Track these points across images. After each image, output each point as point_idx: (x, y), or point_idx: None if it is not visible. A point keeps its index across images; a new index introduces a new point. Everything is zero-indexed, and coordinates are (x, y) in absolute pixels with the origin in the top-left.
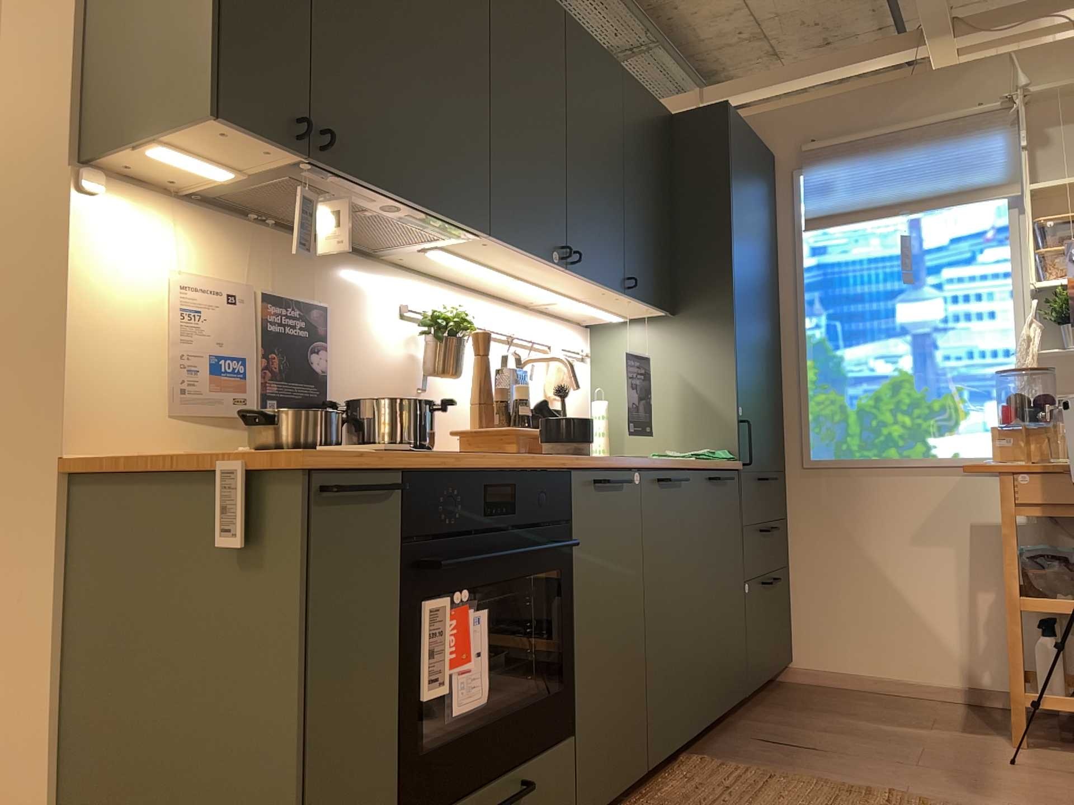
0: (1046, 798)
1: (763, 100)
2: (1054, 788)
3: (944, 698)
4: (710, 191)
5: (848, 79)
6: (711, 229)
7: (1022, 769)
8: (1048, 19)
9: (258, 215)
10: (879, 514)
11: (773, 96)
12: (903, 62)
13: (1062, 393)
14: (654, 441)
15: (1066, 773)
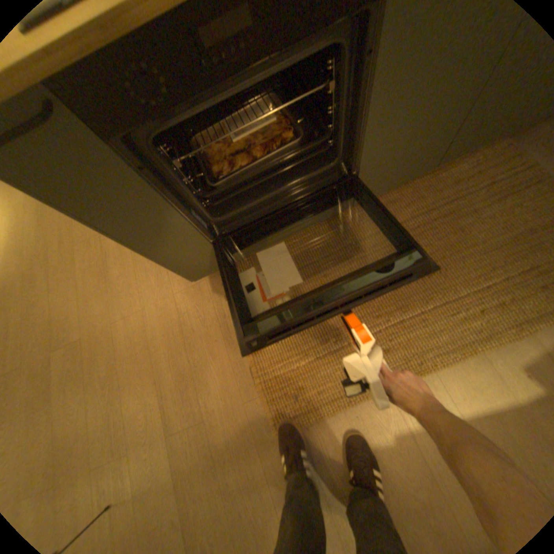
0: None
1: None
2: None
3: None
4: None
5: None
6: None
7: None
8: None
9: None
10: None
11: None
12: None
13: None
14: None
15: None
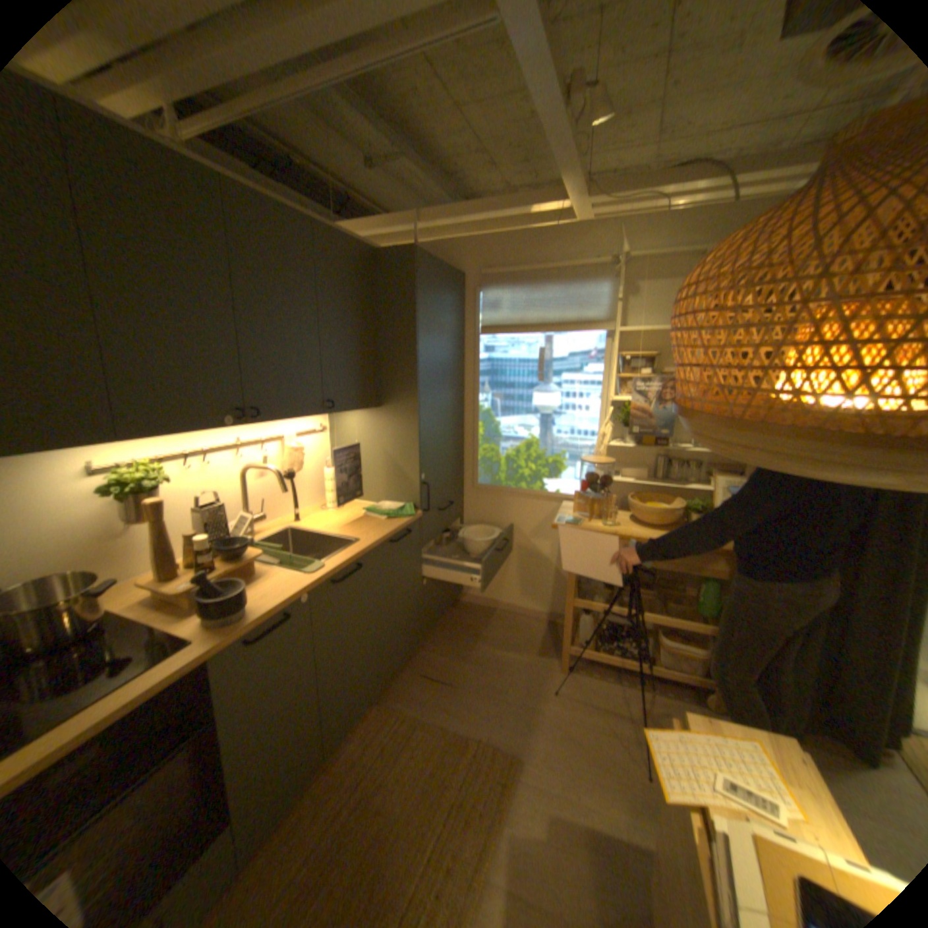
0: (564, 738)
1: (462, 224)
2: (571, 724)
3: (536, 618)
4: (403, 318)
5: (520, 217)
6: (403, 348)
7: (559, 701)
8: (653, 195)
9: None
10: (512, 520)
11: (468, 223)
12: (556, 210)
13: (620, 466)
14: (369, 490)
15: (581, 703)
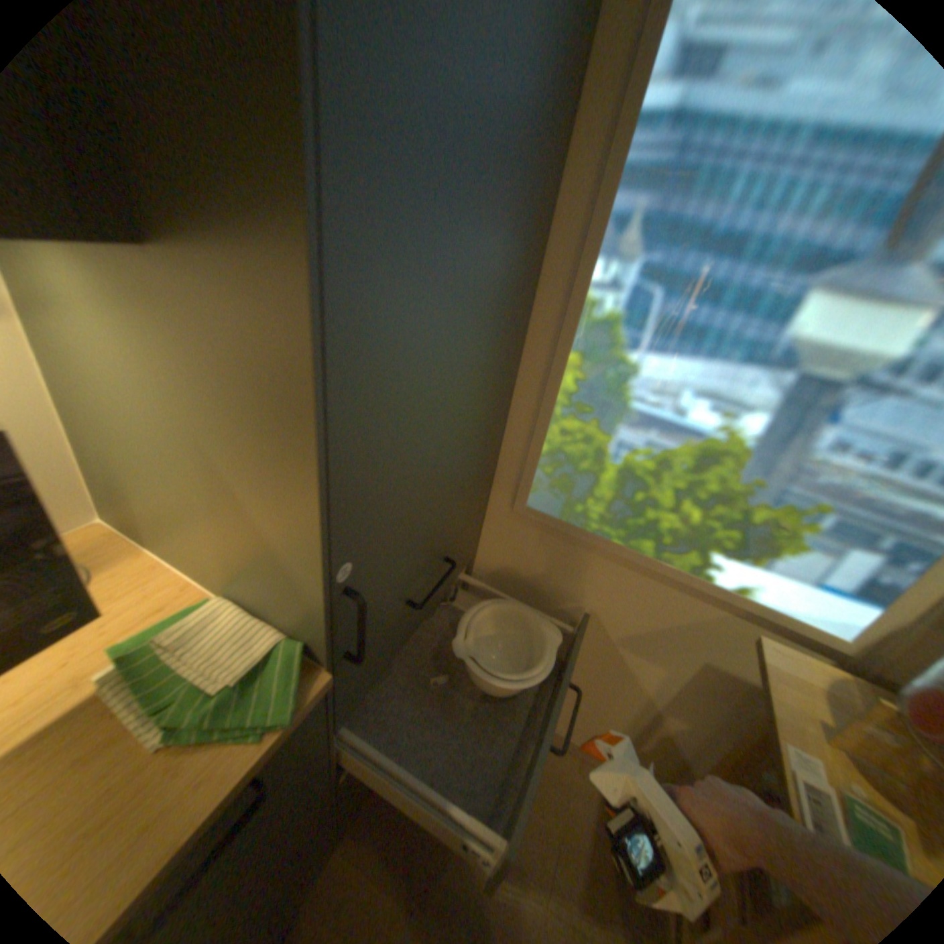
0: None
1: None
2: None
3: (584, 761)
4: None
5: None
6: None
7: None
8: None
9: None
10: (592, 601)
11: None
12: None
13: None
14: (181, 545)
15: None
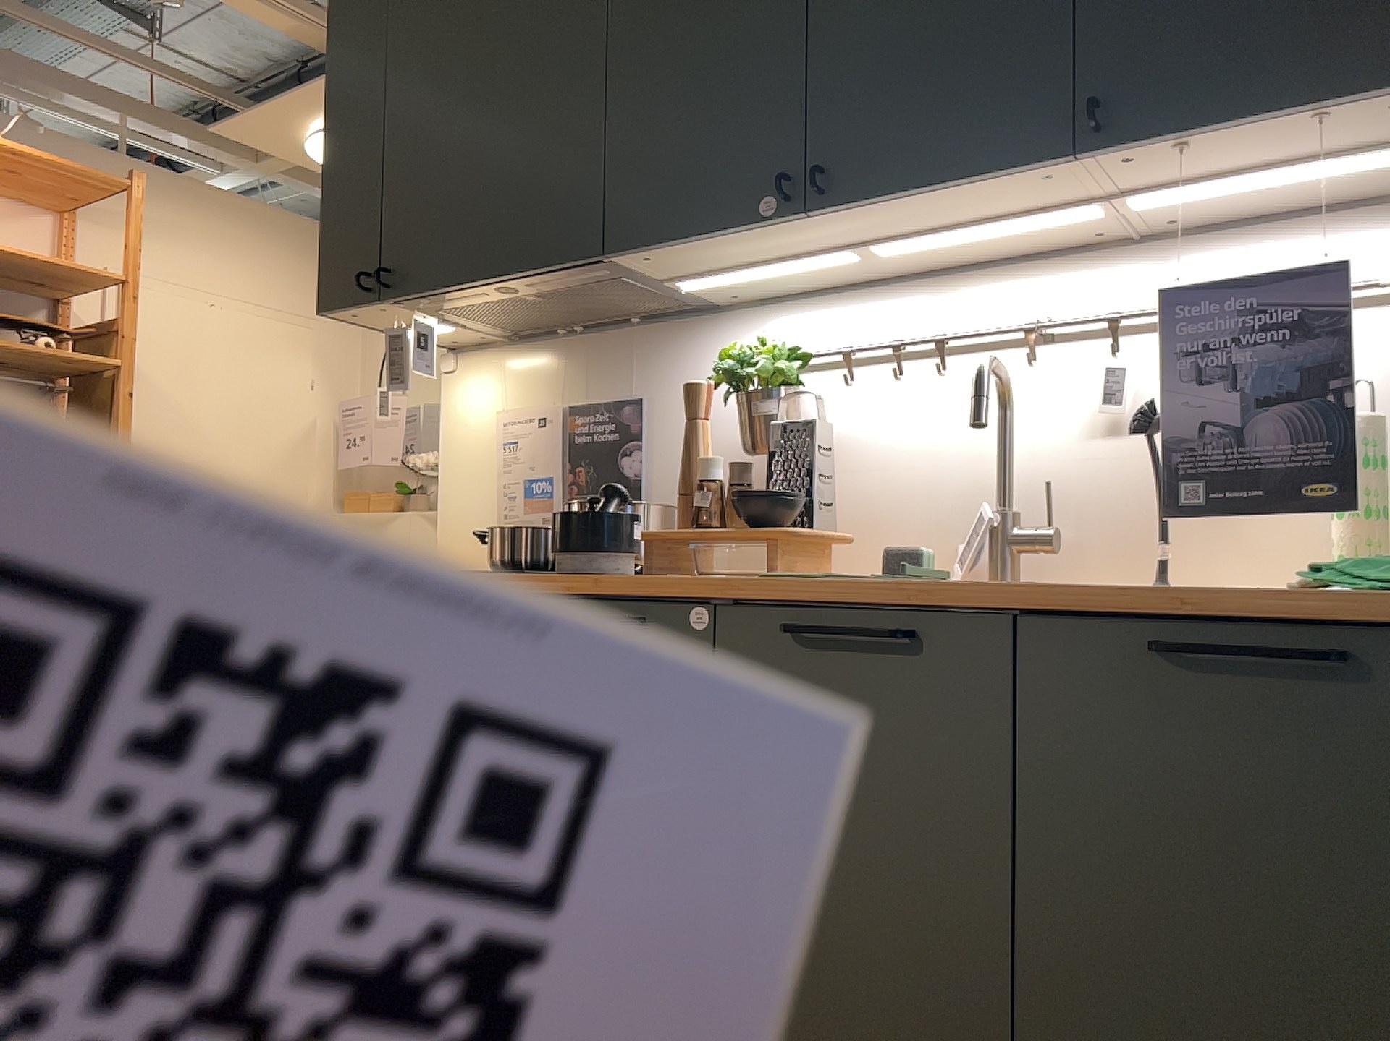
0: None
1: None
2: None
3: None
4: None
5: None
6: None
7: None
8: None
9: (560, 328)
10: None
11: None
12: None
13: None
14: None
15: None
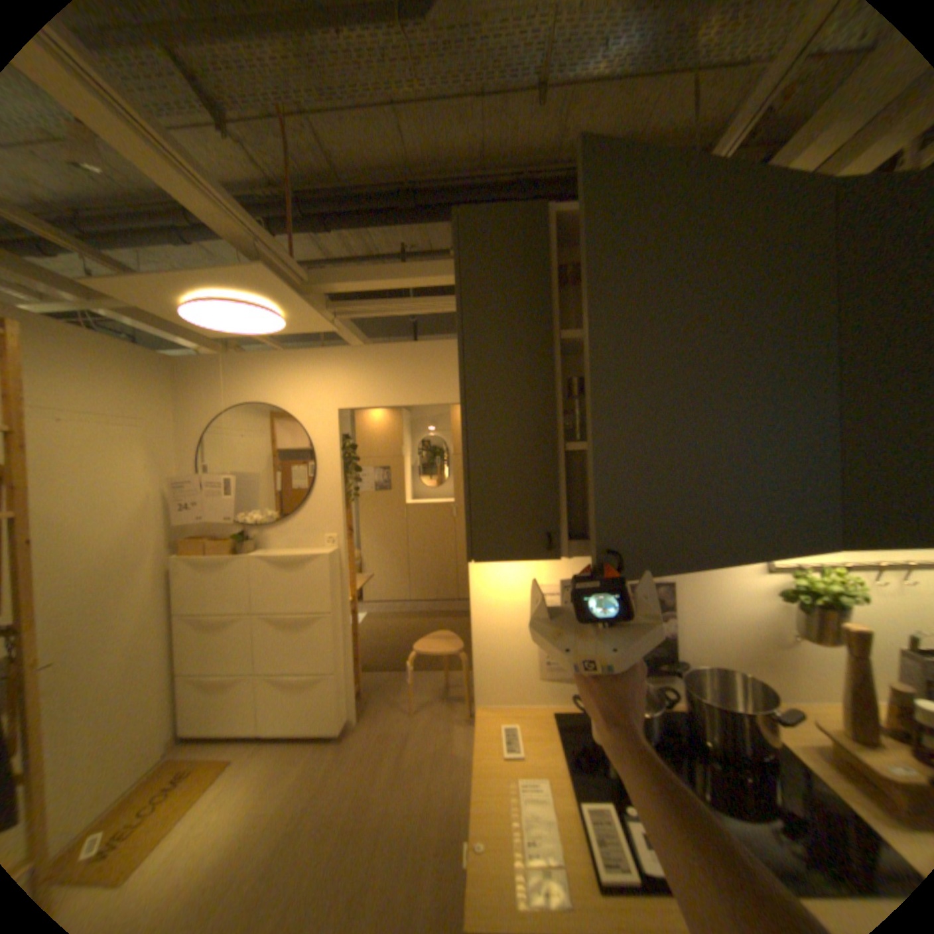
0: None
1: None
2: None
3: None
4: None
5: None
6: None
7: None
8: None
9: None
10: None
11: None
12: None
13: None
14: None
15: None
